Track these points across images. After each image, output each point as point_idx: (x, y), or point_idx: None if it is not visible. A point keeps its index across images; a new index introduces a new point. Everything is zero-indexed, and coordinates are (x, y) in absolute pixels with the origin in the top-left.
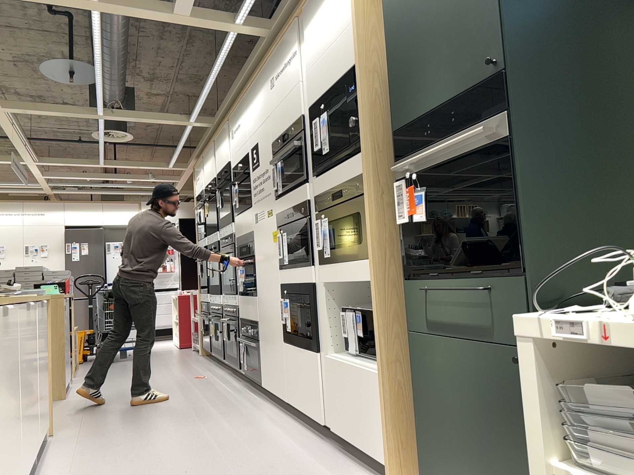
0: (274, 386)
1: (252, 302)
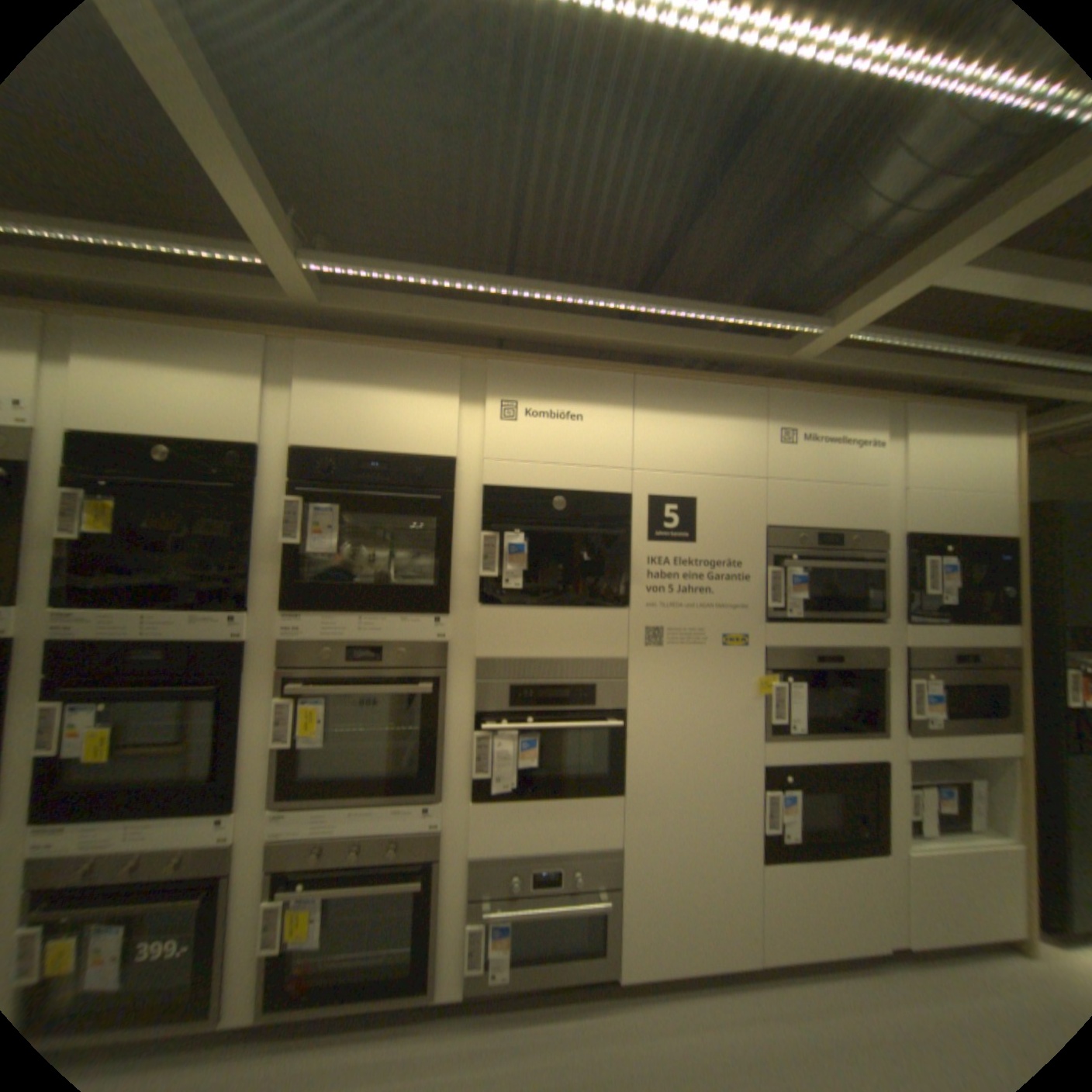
0: (700, 959)
1: (589, 810)
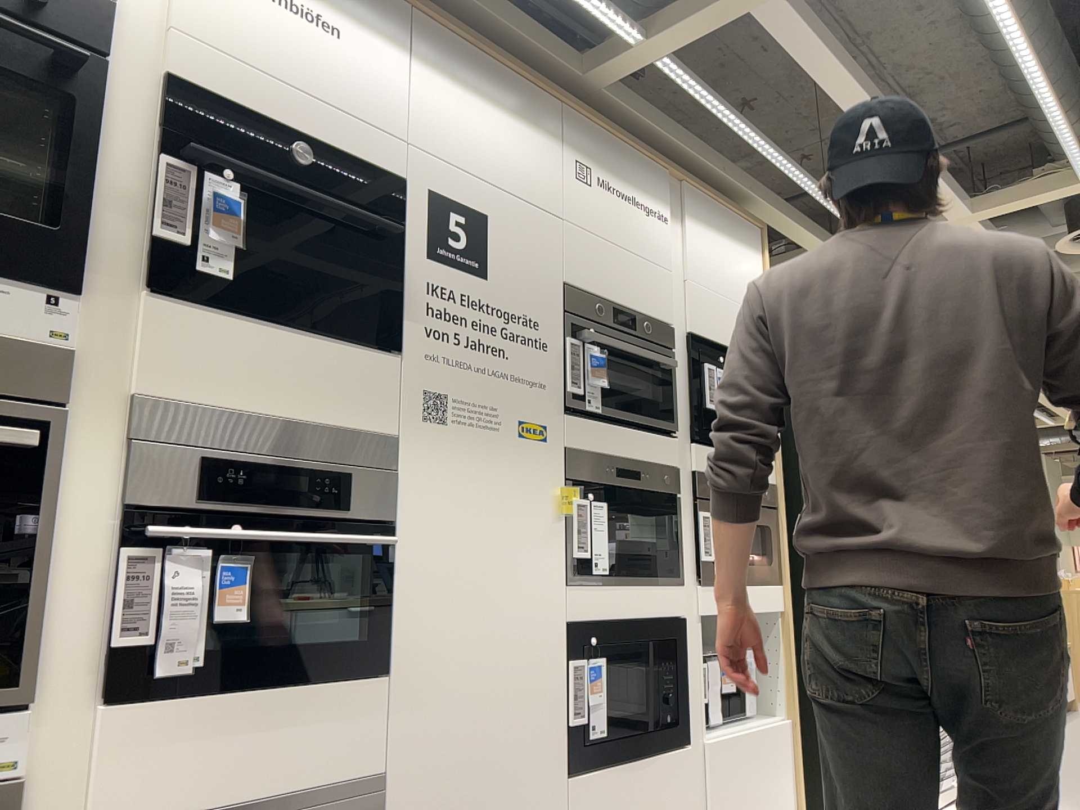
0: None
1: (333, 704)
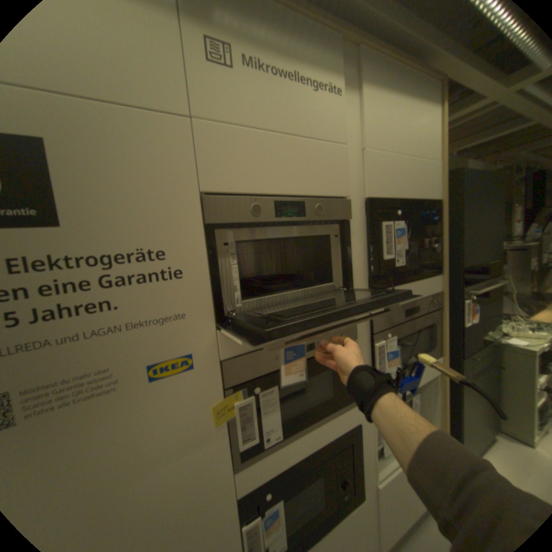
0: None
1: None
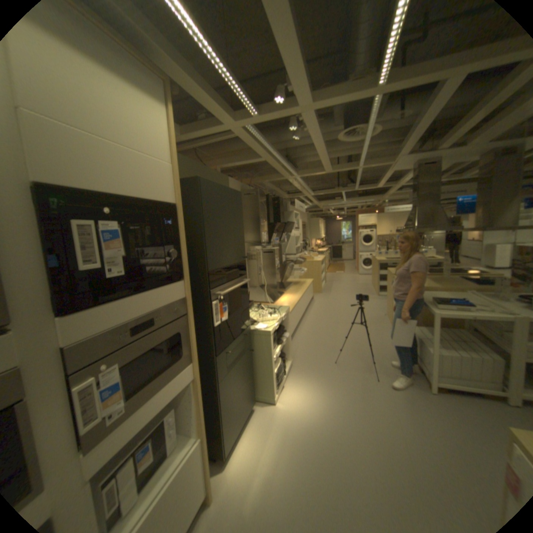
0: None
1: None
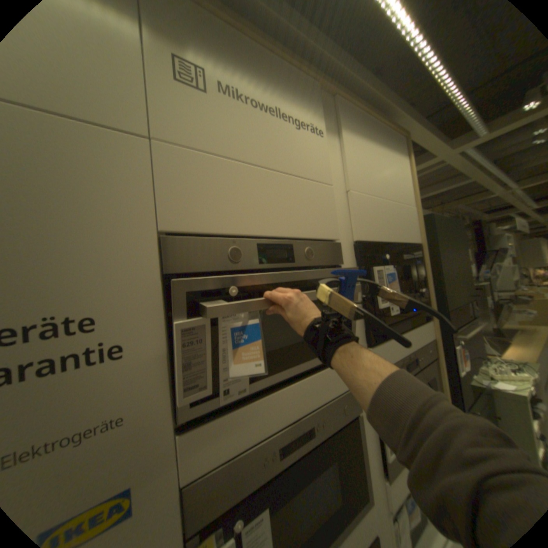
0: None
1: None
